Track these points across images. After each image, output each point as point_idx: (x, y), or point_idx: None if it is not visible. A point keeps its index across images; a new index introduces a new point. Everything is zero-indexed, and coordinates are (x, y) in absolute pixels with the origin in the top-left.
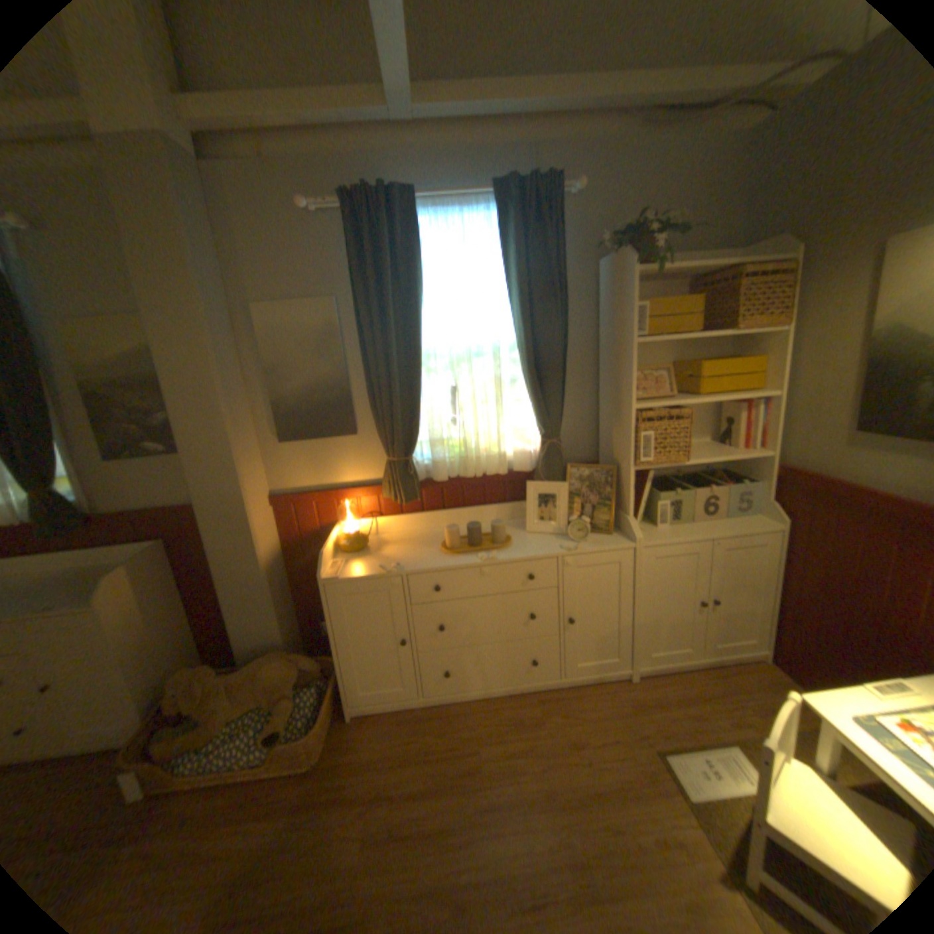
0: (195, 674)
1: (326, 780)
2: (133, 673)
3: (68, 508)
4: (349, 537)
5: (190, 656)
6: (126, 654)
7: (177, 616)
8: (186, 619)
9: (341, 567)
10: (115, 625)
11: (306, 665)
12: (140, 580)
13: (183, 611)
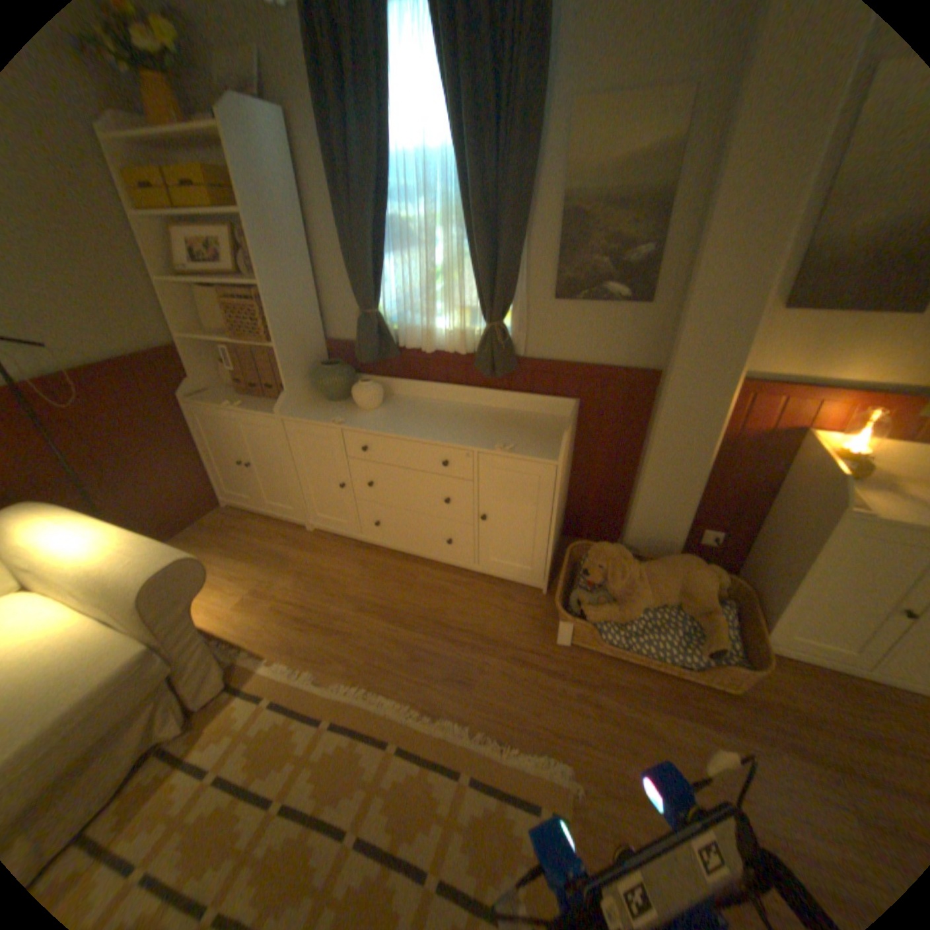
0: (619, 551)
1: (764, 714)
2: (555, 528)
3: (510, 345)
4: (857, 459)
5: (562, 518)
6: (557, 510)
7: (567, 479)
8: (568, 483)
9: (861, 499)
10: (561, 481)
11: (727, 581)
12: (570, 439)
13: (569, 474)
